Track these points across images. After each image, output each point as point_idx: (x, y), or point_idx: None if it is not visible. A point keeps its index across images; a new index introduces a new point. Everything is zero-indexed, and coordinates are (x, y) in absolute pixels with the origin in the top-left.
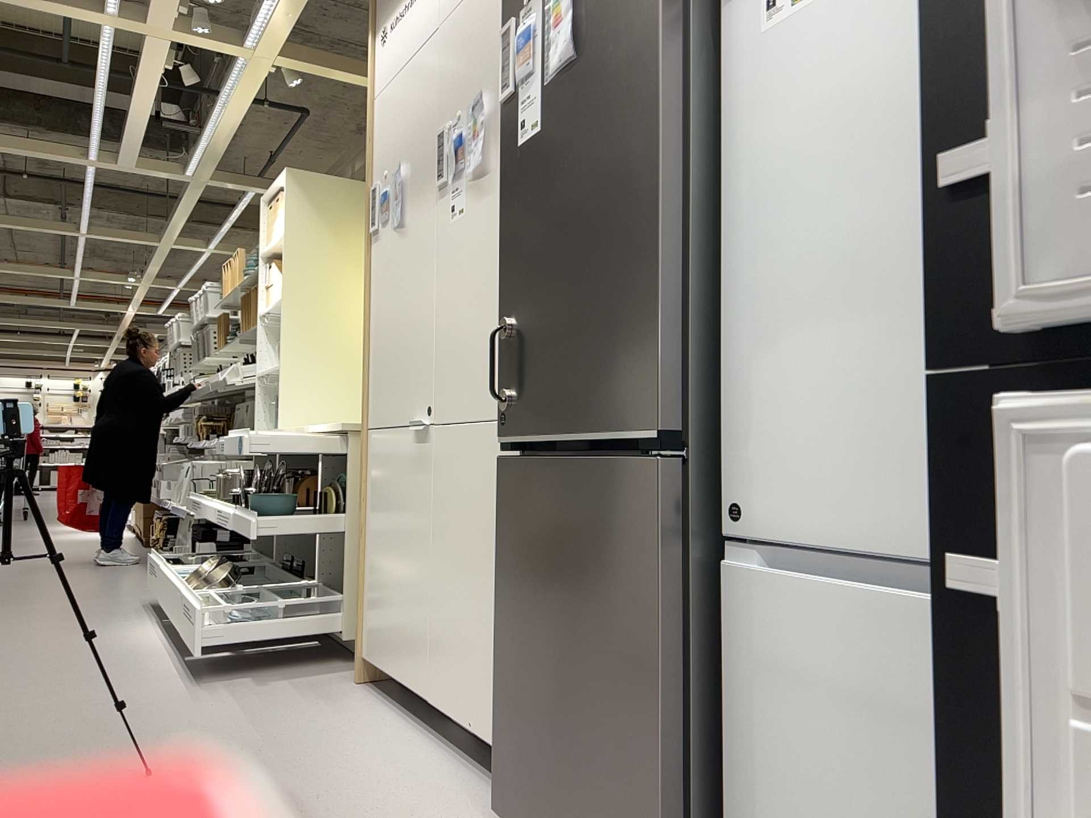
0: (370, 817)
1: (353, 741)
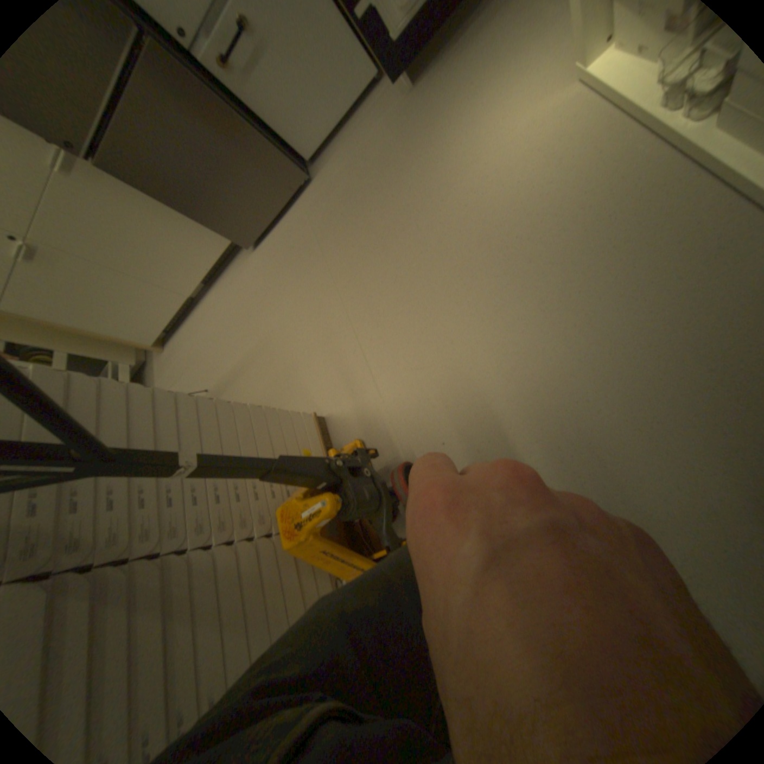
0: (240, 296)
1: (201, 329)
